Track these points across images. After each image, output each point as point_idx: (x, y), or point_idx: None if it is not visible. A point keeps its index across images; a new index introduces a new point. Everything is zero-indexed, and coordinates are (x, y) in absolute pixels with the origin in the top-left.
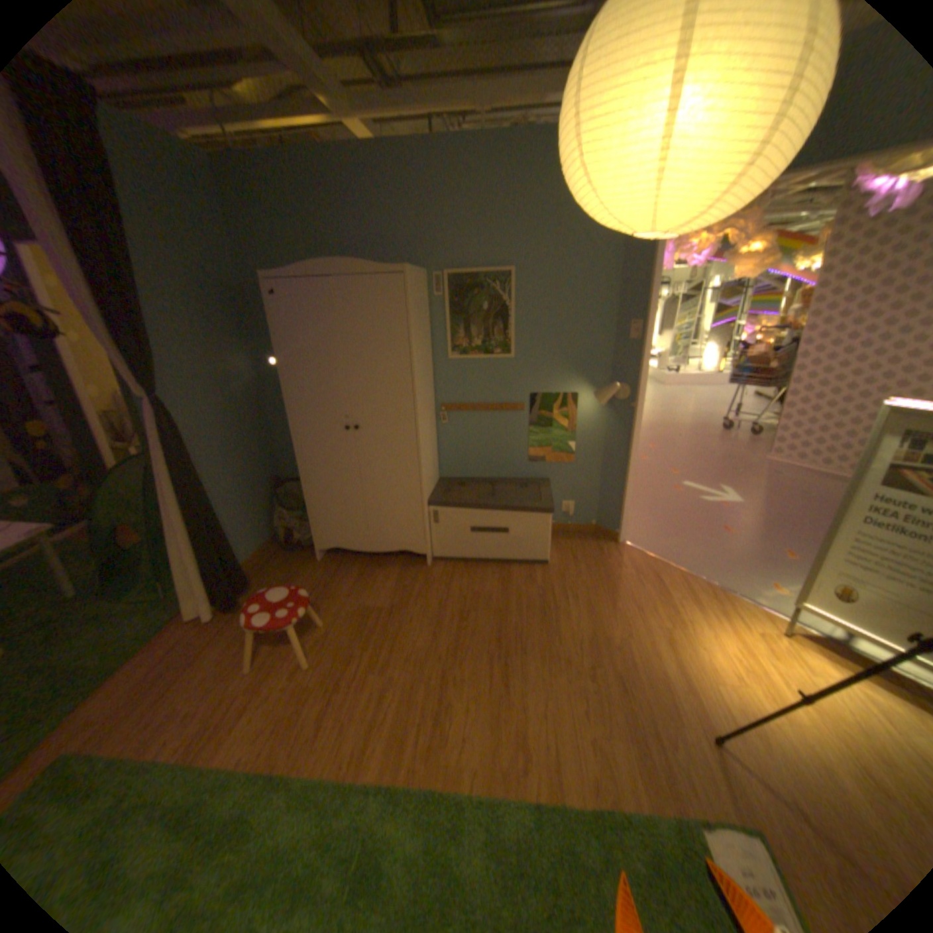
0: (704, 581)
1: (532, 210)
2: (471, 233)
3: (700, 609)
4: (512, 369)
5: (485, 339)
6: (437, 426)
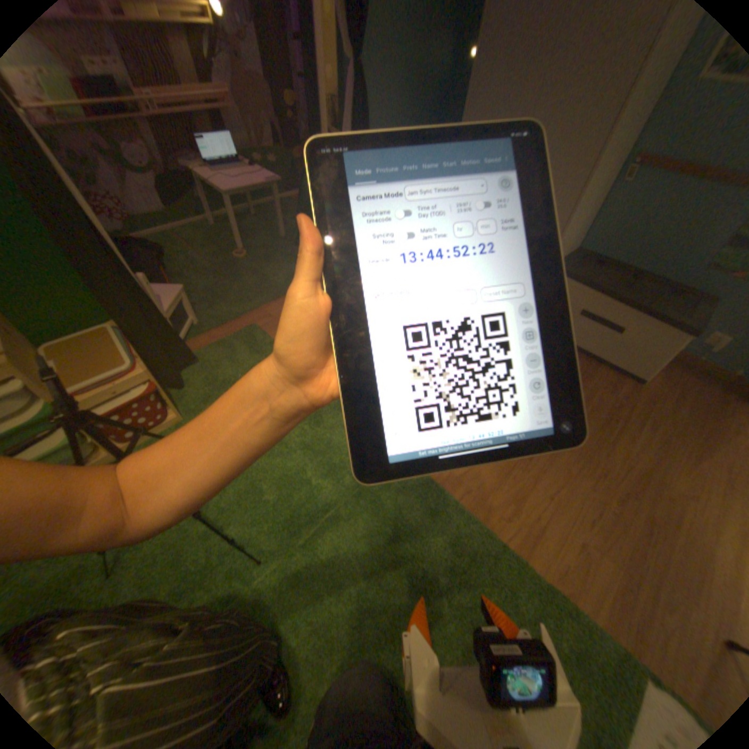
0: None
1: None
2: None
3: None
4: None
5: None
6: (615, 182)
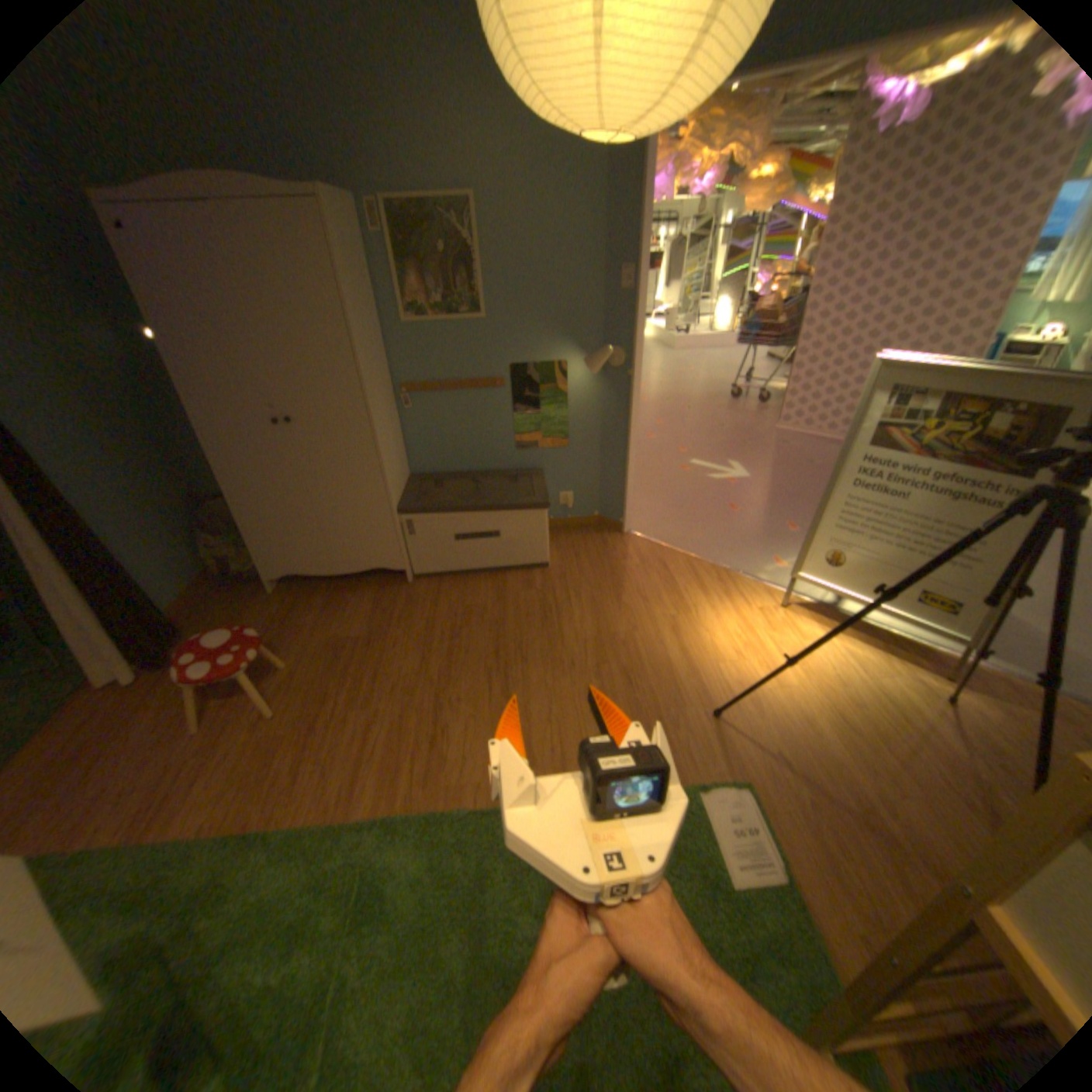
0: (708, 563)
1: (488, 105)
2: (409, 138)
3: (703, 591)
4: (485, 334)
5: (446, 293)
6: (399, 413)
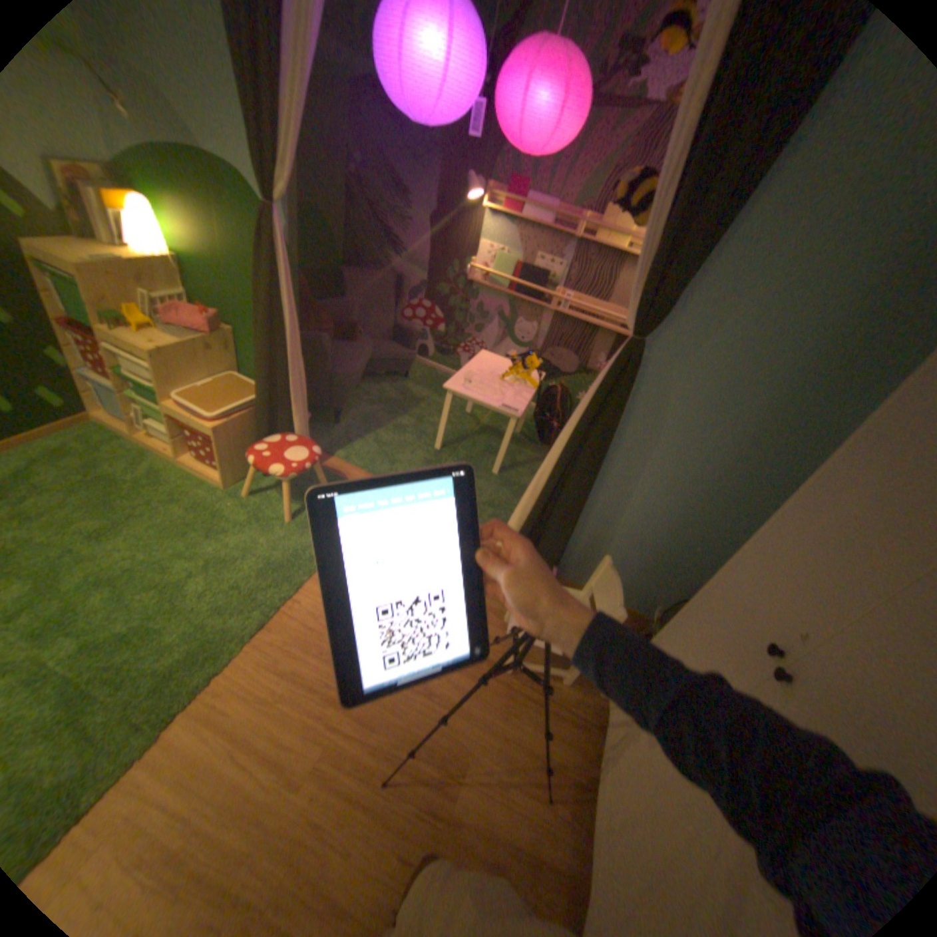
0: None
1: None
2: None
3: None
4: None
5: None
6: None
